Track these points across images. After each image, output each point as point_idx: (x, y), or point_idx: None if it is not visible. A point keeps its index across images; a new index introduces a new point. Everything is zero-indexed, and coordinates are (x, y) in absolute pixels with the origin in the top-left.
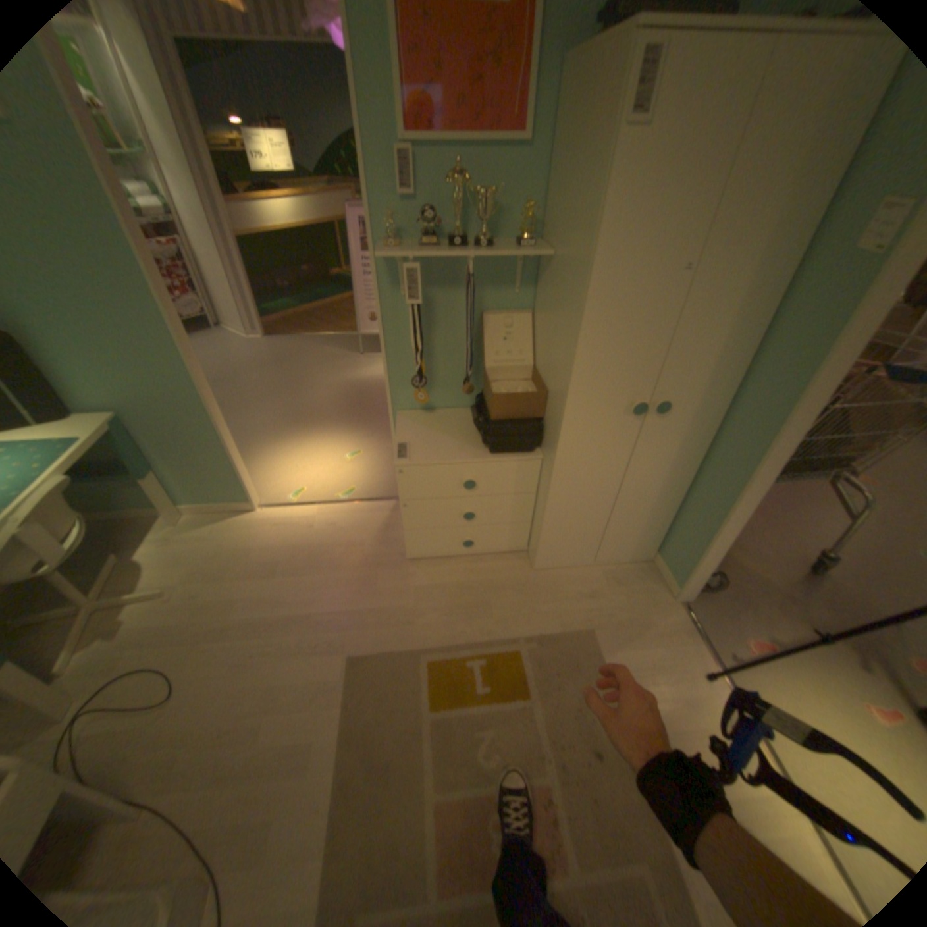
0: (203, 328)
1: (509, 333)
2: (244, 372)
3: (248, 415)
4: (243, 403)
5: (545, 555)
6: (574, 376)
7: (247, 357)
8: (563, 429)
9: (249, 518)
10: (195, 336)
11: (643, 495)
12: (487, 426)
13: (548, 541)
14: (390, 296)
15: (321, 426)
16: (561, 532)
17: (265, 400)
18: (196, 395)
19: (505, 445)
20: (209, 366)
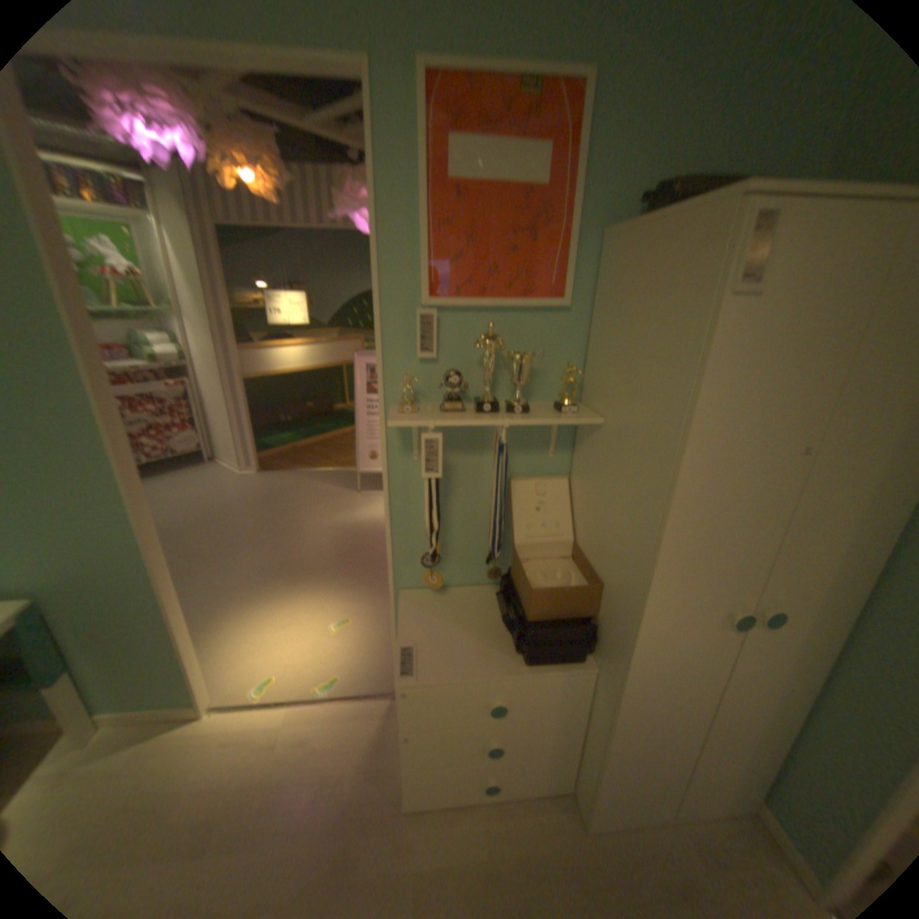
0: (196, 461)
1: (543, 501)
2: (227, 511)
3: (221, 567)
4: (219, 550)
5: (607, 813)
6: (657, 583)
7: (234, 494)
8: (640, 648)
9: (189, 731)
10: (184, 469)
11: (746, 729)
12: (525, 631)
13: (612, 794)
14: (401, 459)
15: (304, 582)
16: (631, 782)
17: (244, 546)
18: (144, 574)
19: (548, 654)
20: (191, 504)
